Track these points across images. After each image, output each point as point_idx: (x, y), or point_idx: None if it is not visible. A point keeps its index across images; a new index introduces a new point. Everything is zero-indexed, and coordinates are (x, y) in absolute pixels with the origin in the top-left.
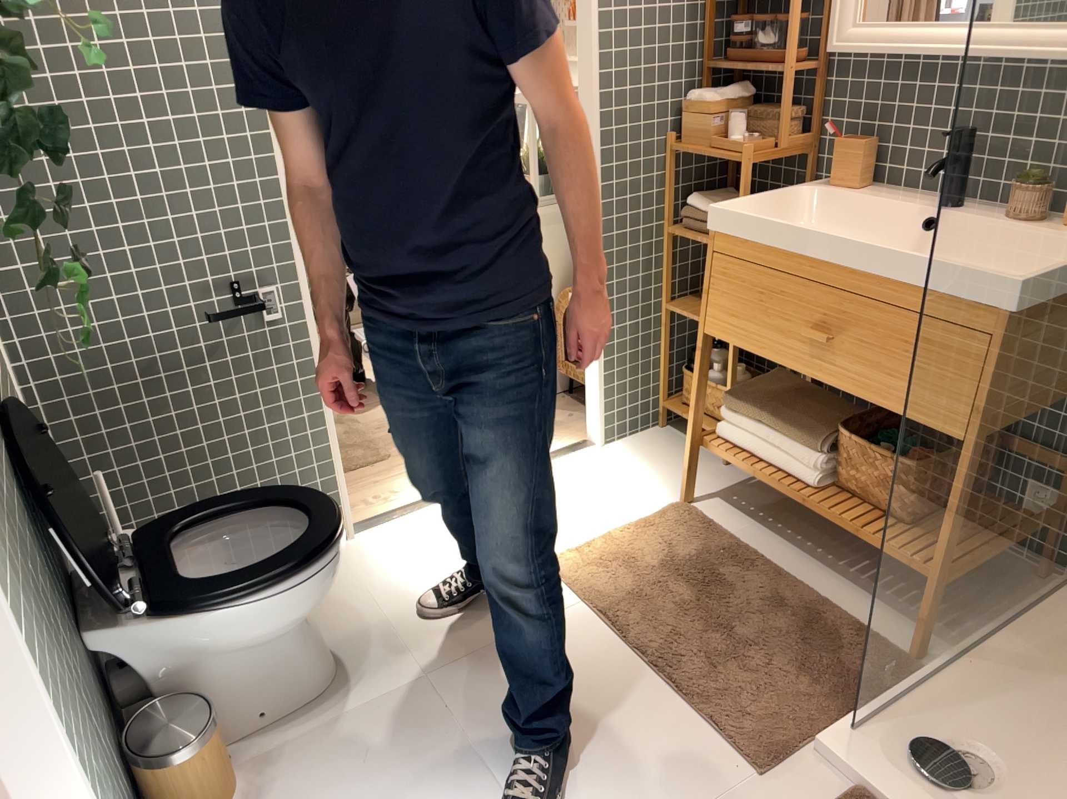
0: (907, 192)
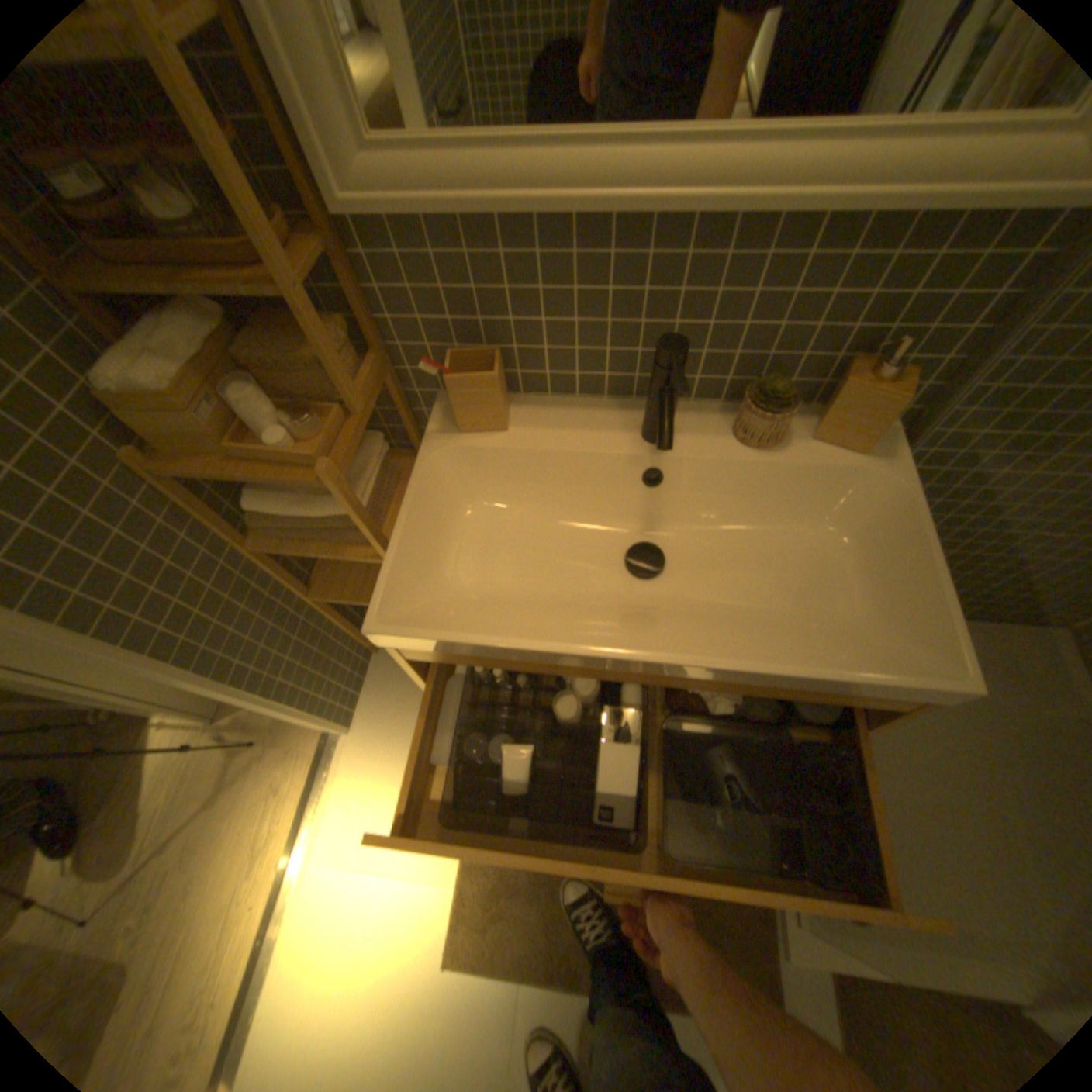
0: (562, 394)
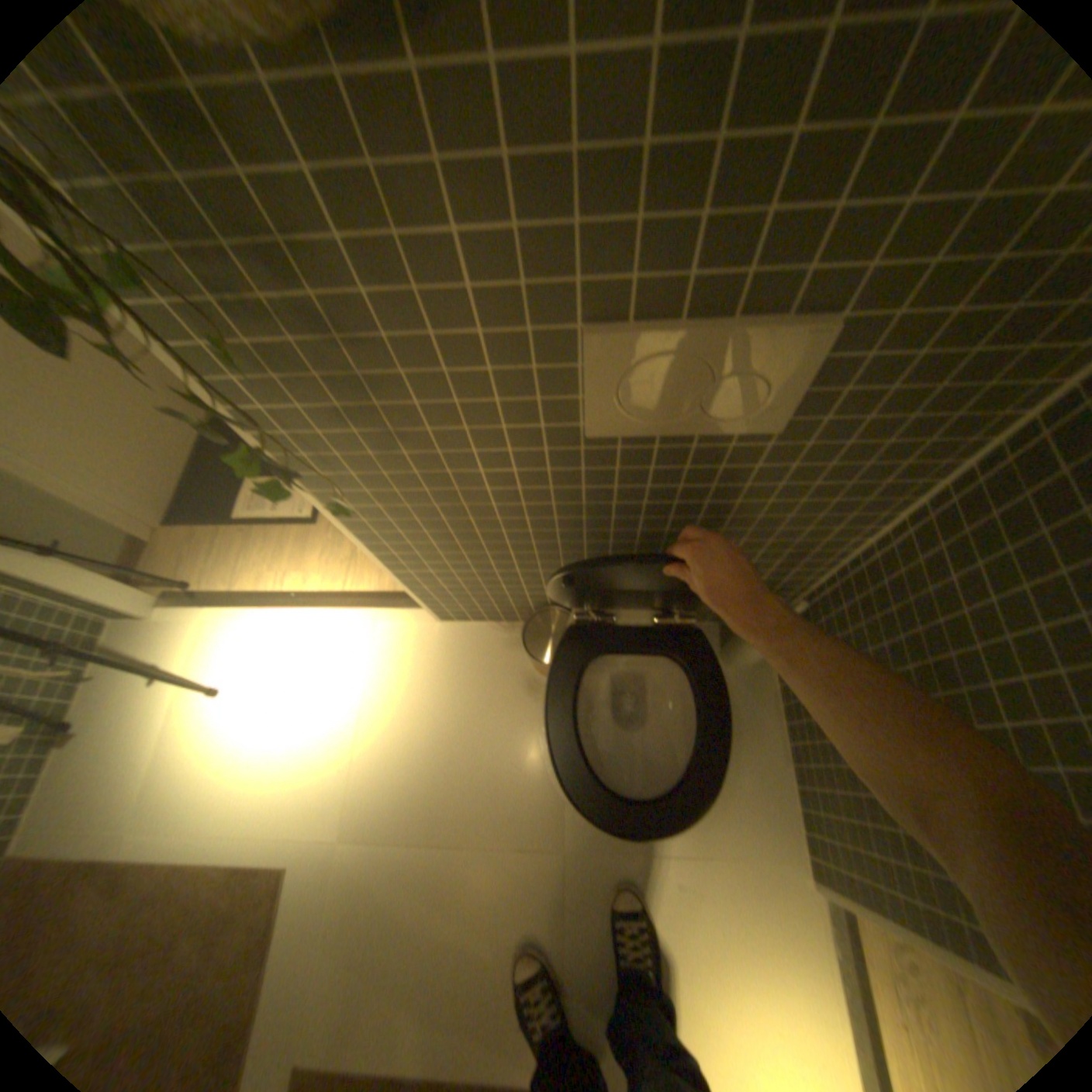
0: None
